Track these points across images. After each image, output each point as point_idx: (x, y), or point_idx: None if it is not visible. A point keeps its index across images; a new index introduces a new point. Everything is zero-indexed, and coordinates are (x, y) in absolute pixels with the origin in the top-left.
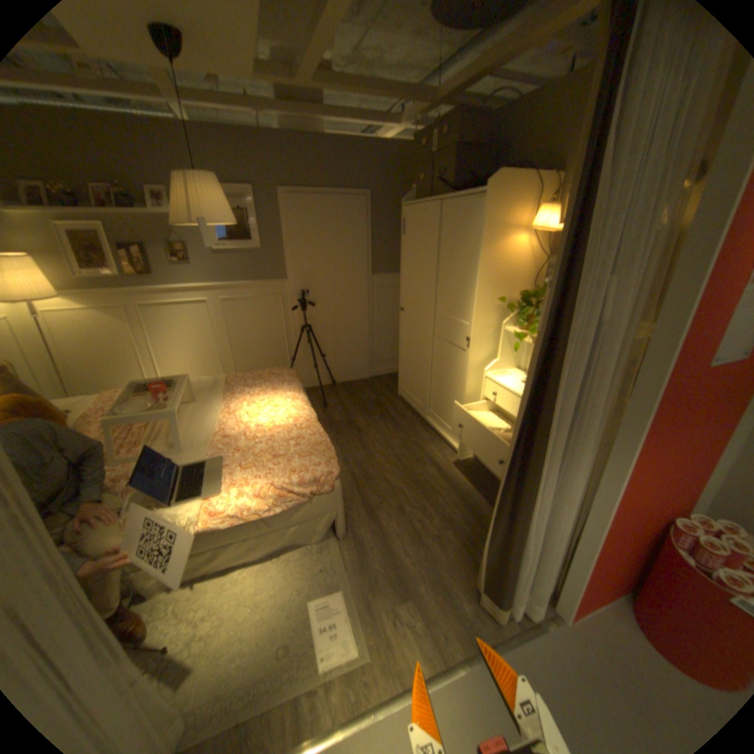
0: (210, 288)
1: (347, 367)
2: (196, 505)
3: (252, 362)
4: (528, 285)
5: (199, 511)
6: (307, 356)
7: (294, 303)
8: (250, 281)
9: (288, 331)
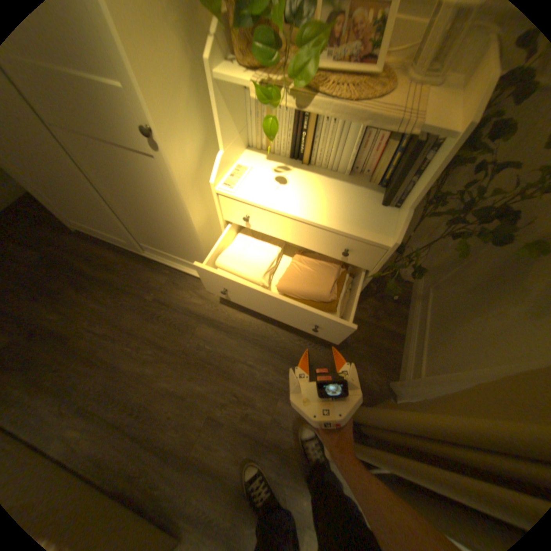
0: None
1: None
2: None
3: None
4: None
5: None
6: None
7: None
8: None
9: None
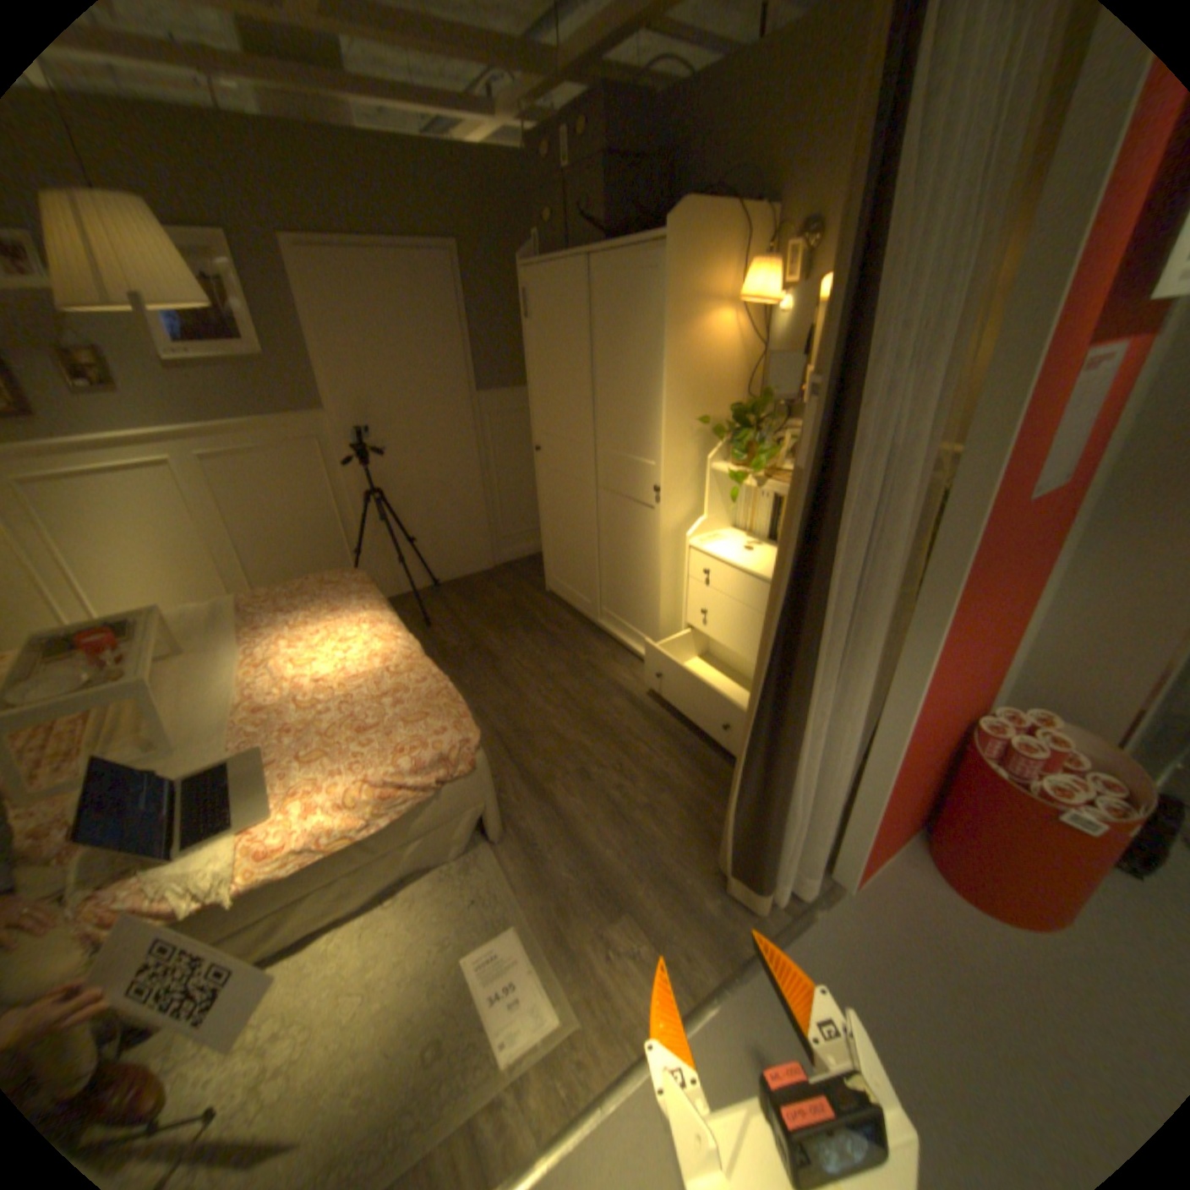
0: (172, 437)
1: (455, 555)
2: (224, 847)
3: (281, 566)
4: (739, 394)
5: (233, 857)
6: (381, 545)
7: (345, 453)
8: (251, 418)
9: (341, 504)
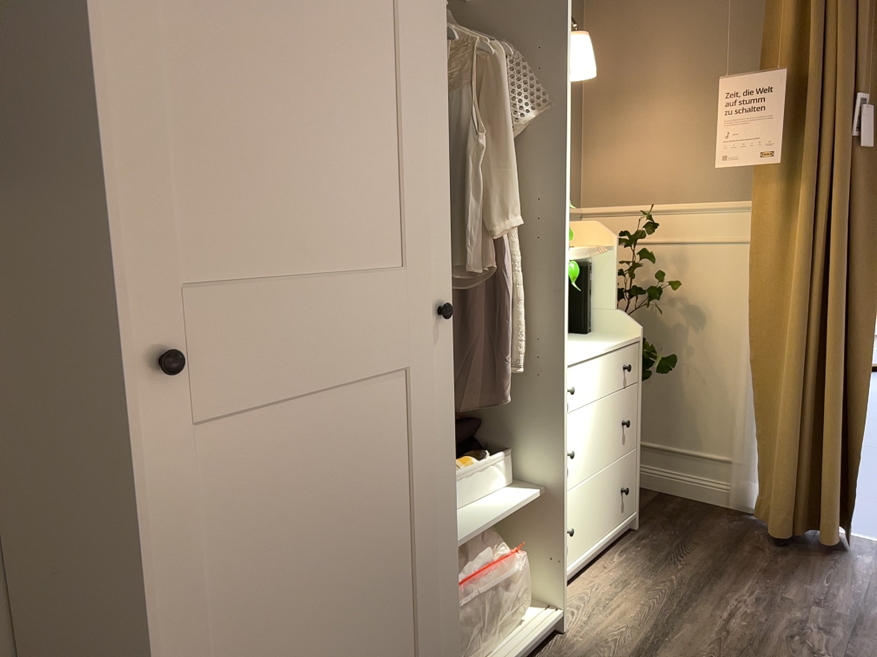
0: None
1: None
2: None
3: None
4: None
5: None
6: None
7: None
8: None
9: None
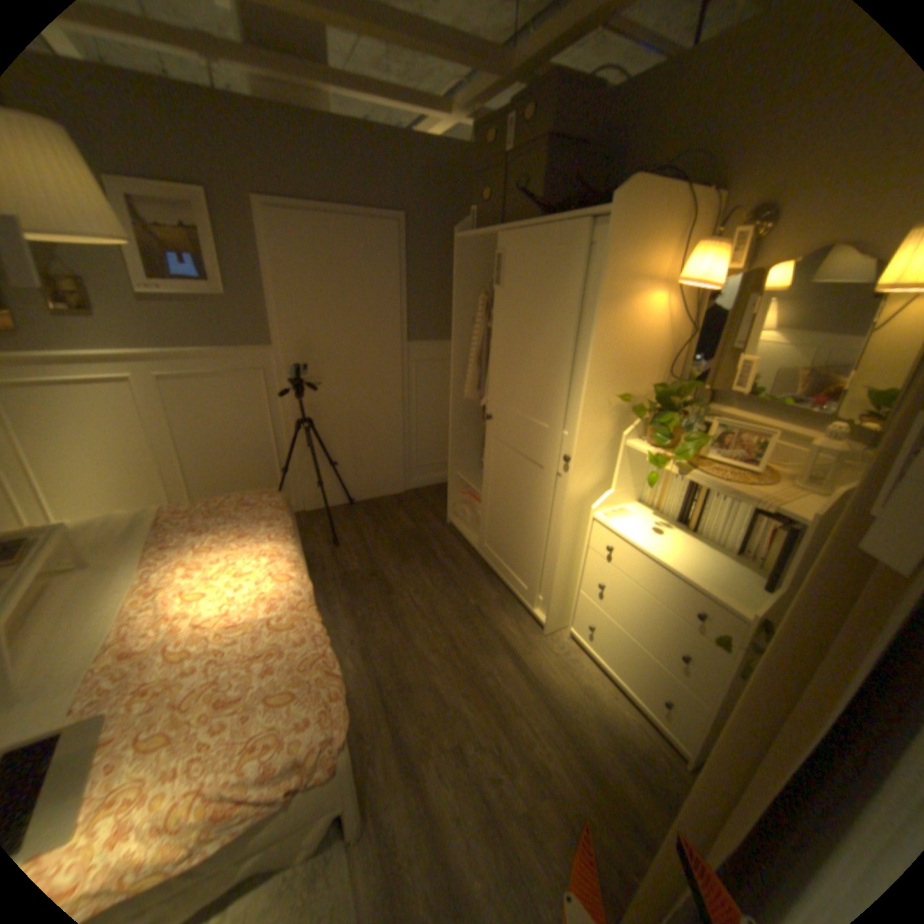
0: (132, 359)
1: (370, 478)
2: None
3: (215, 476)
4: (660, 373)
5: None
6: (306, 465)
7: (284, 384)
8: (205, 348)
9: (275, 427)
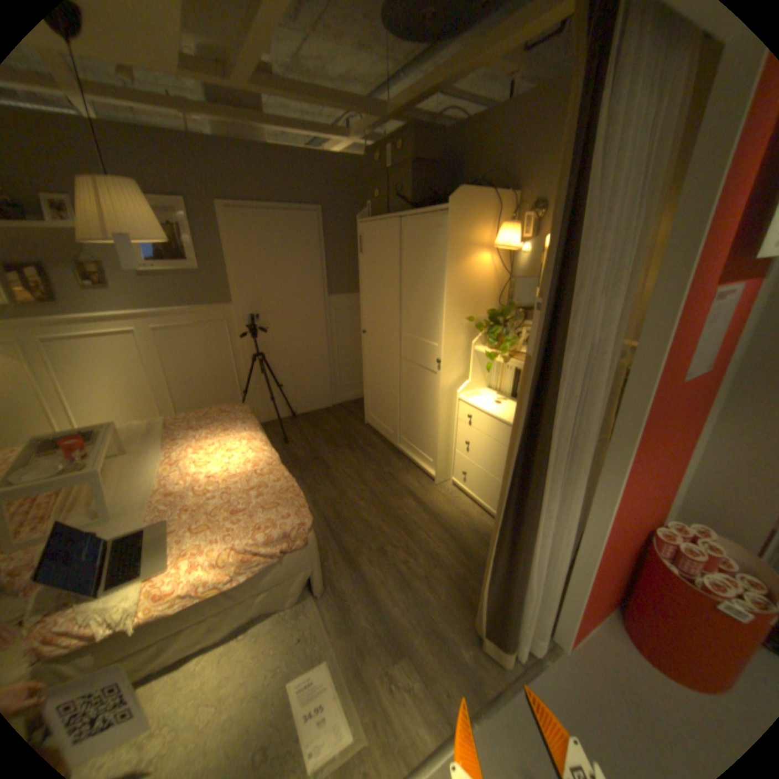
0: (137, 316)
1: (307, 396)
2: (134, 590)
3: (196, 399)
4: (493, 303)
5: (139, 597)
6: (261, 388)
7: (243, 330)
8: (187, 306)
9: (237, 361)
